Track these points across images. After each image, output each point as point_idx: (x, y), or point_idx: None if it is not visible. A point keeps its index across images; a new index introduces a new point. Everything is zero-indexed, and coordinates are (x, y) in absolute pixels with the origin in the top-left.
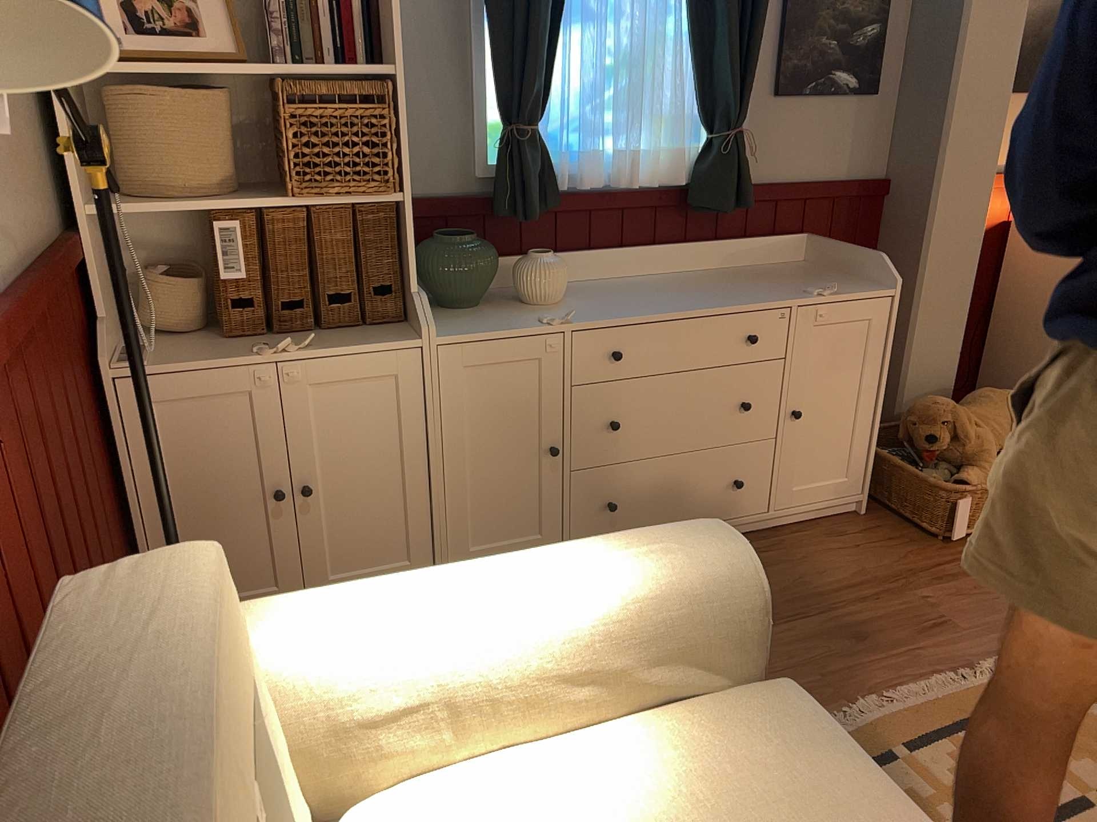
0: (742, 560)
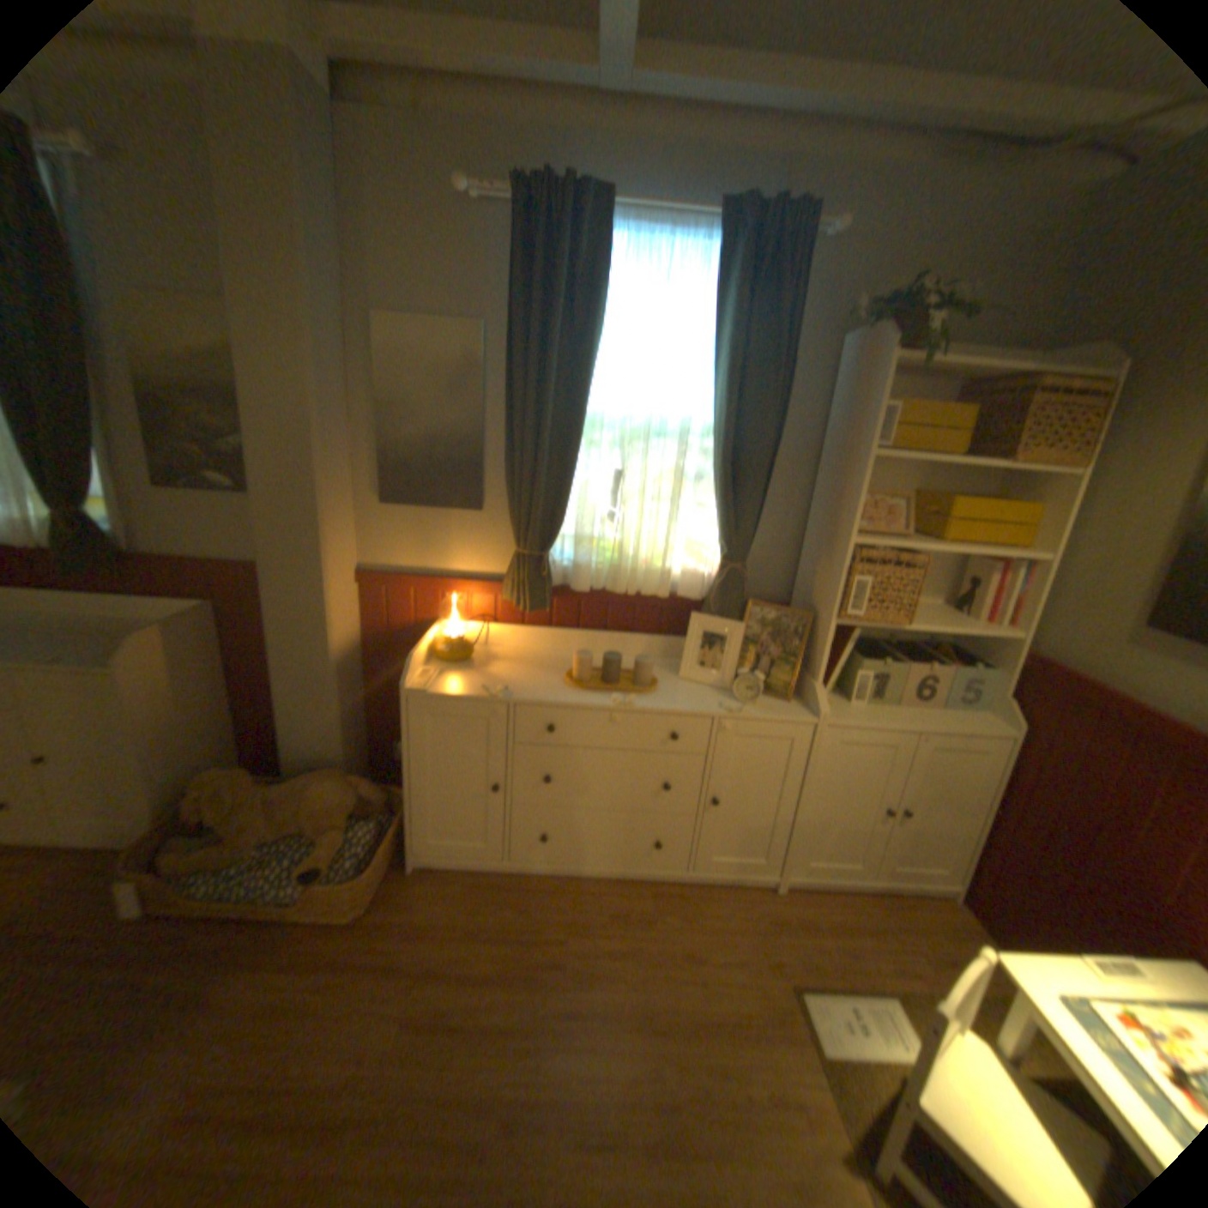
0: None
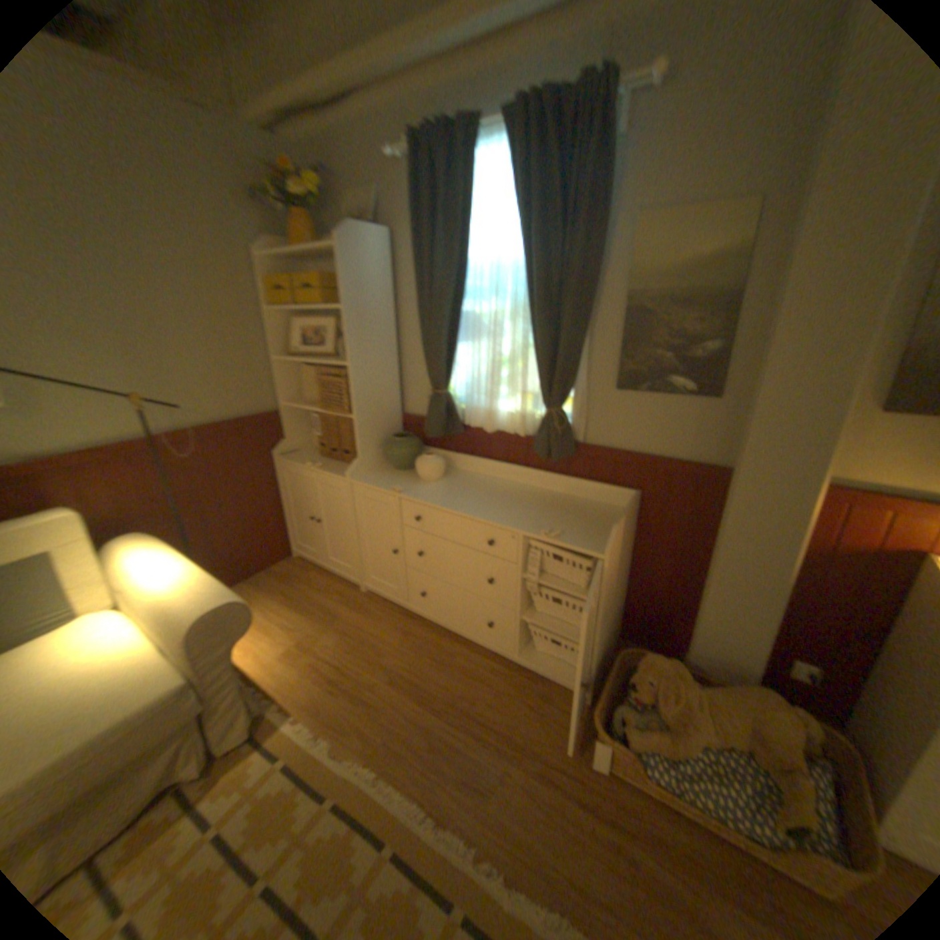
0: (190, 621)
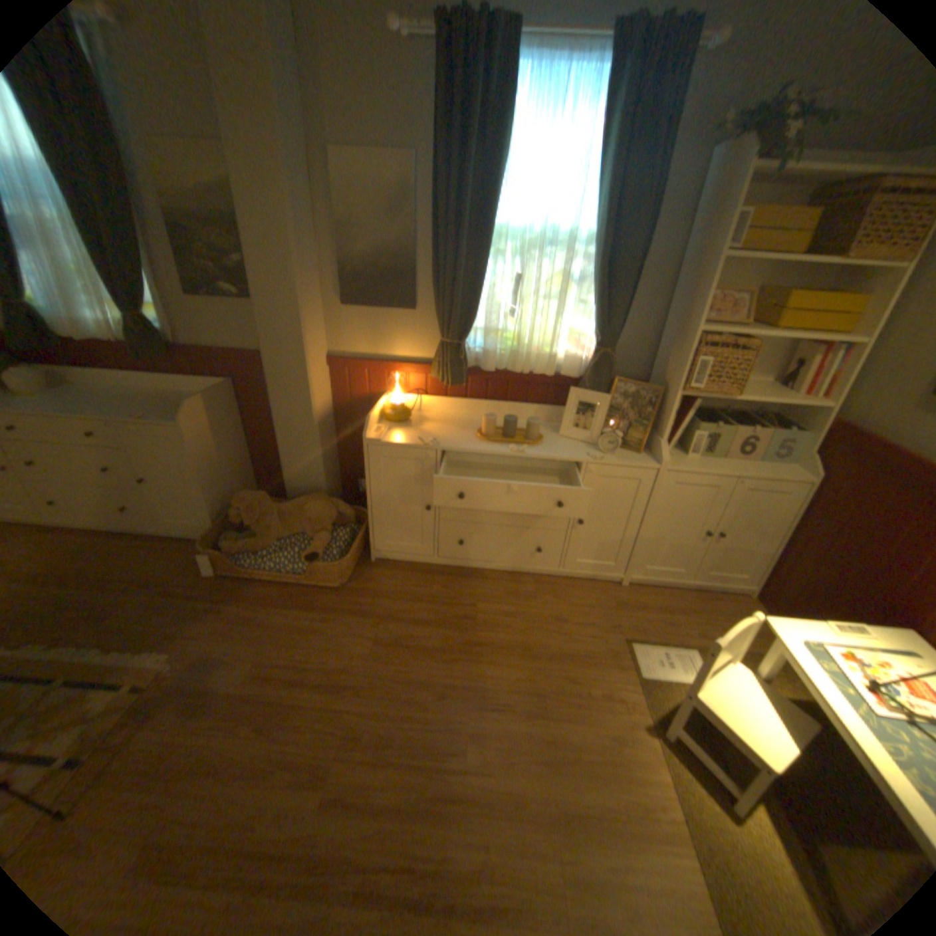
0: None
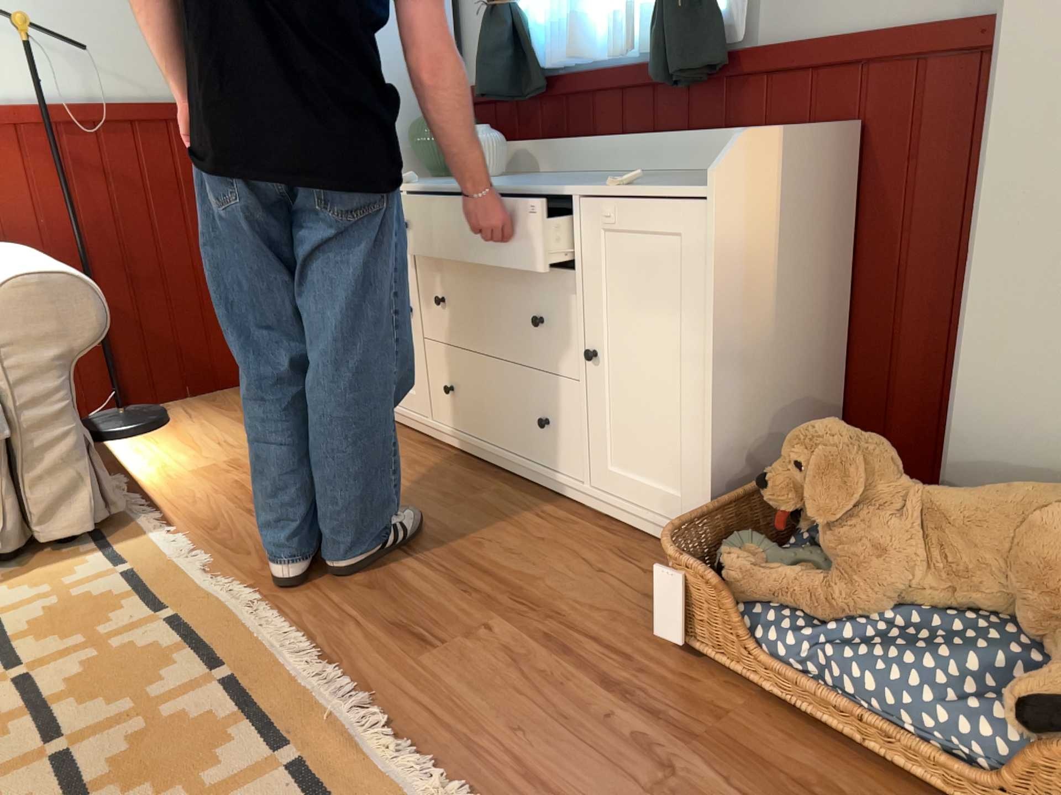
0: (6, 281)
